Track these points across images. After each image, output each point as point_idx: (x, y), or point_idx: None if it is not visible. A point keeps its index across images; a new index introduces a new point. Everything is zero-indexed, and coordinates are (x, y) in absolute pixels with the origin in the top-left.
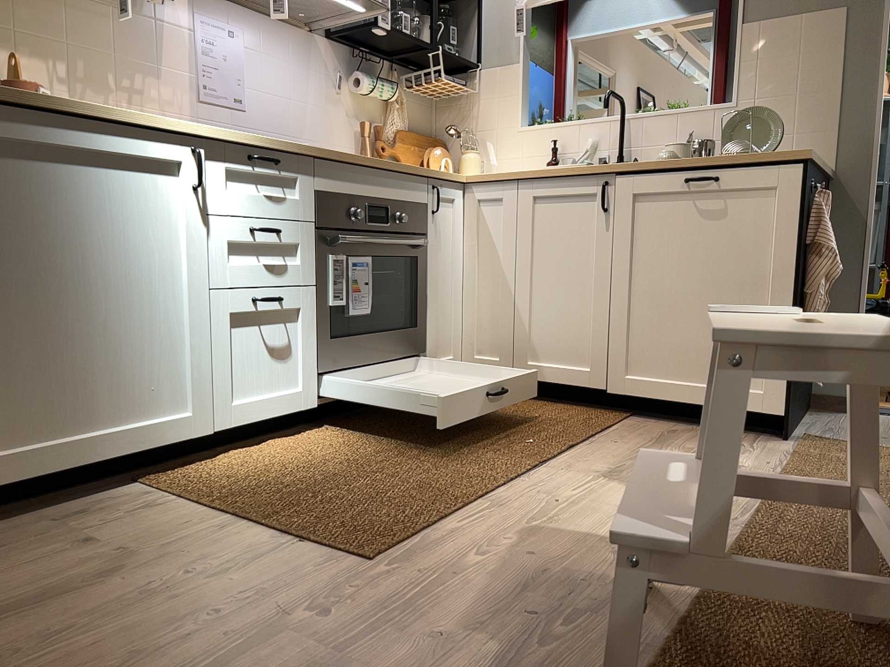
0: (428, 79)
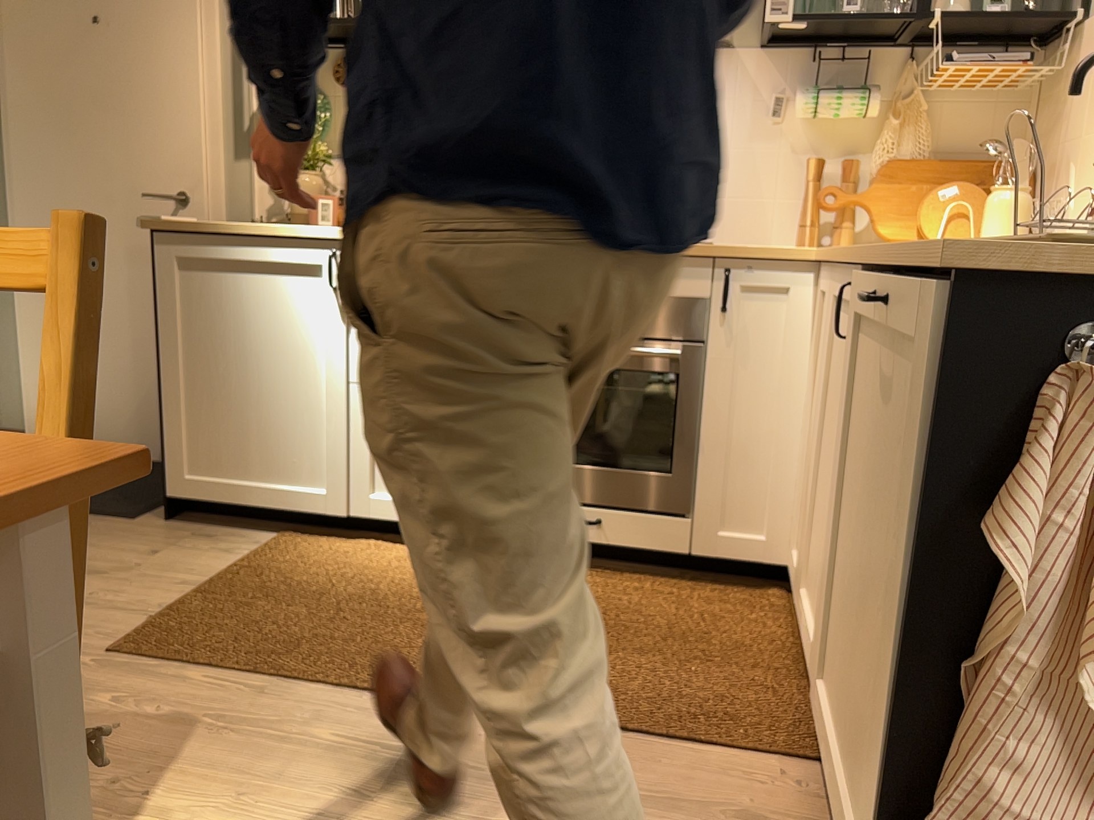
0: (939, 68)
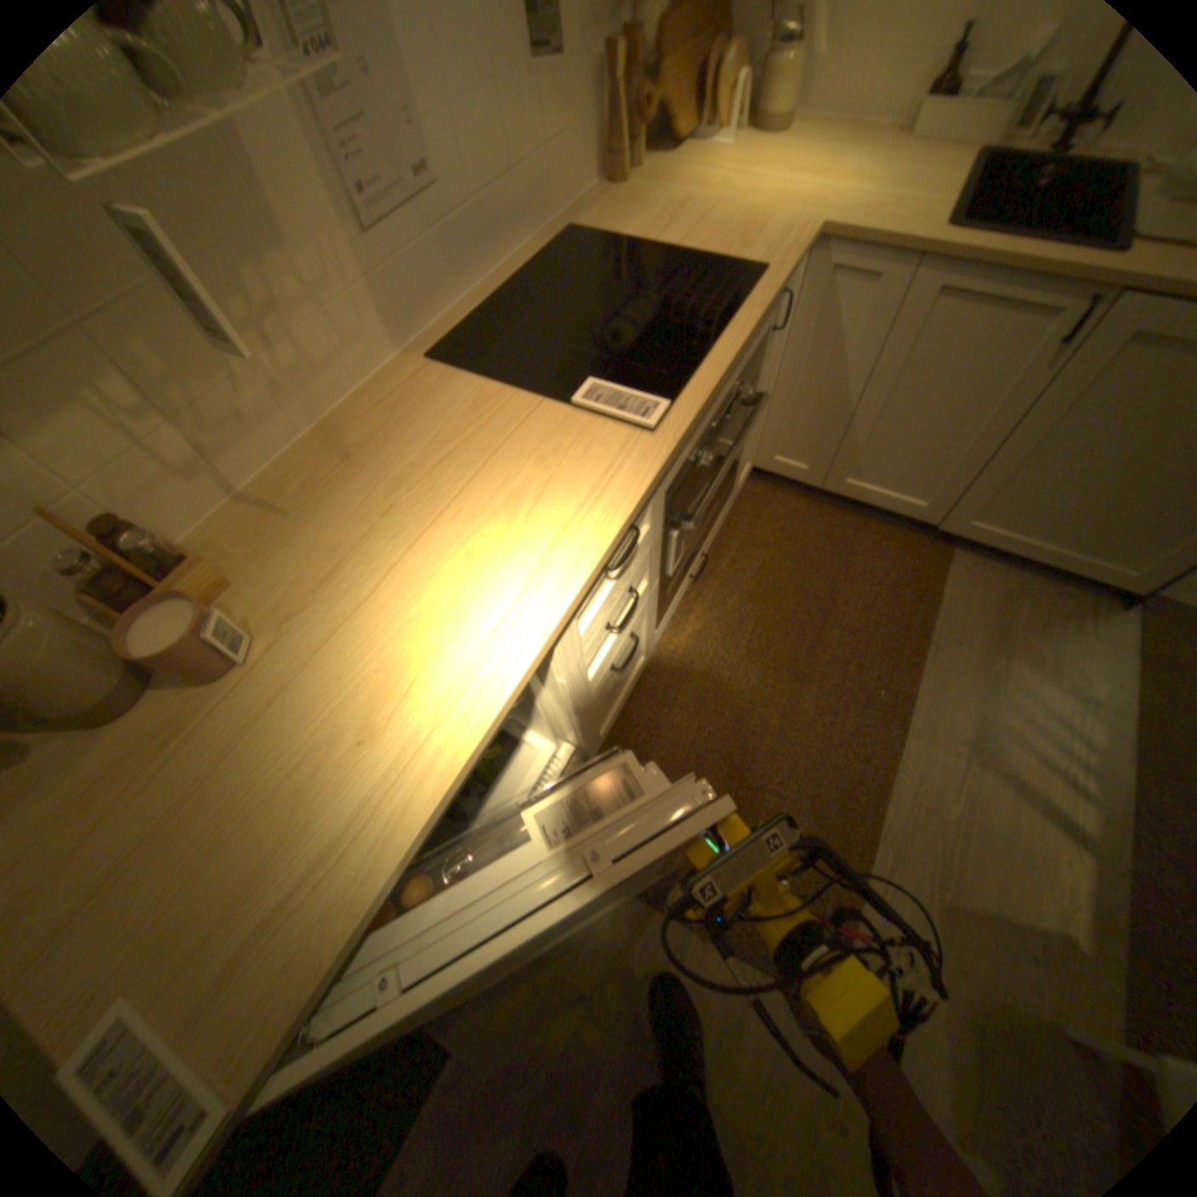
0: None
